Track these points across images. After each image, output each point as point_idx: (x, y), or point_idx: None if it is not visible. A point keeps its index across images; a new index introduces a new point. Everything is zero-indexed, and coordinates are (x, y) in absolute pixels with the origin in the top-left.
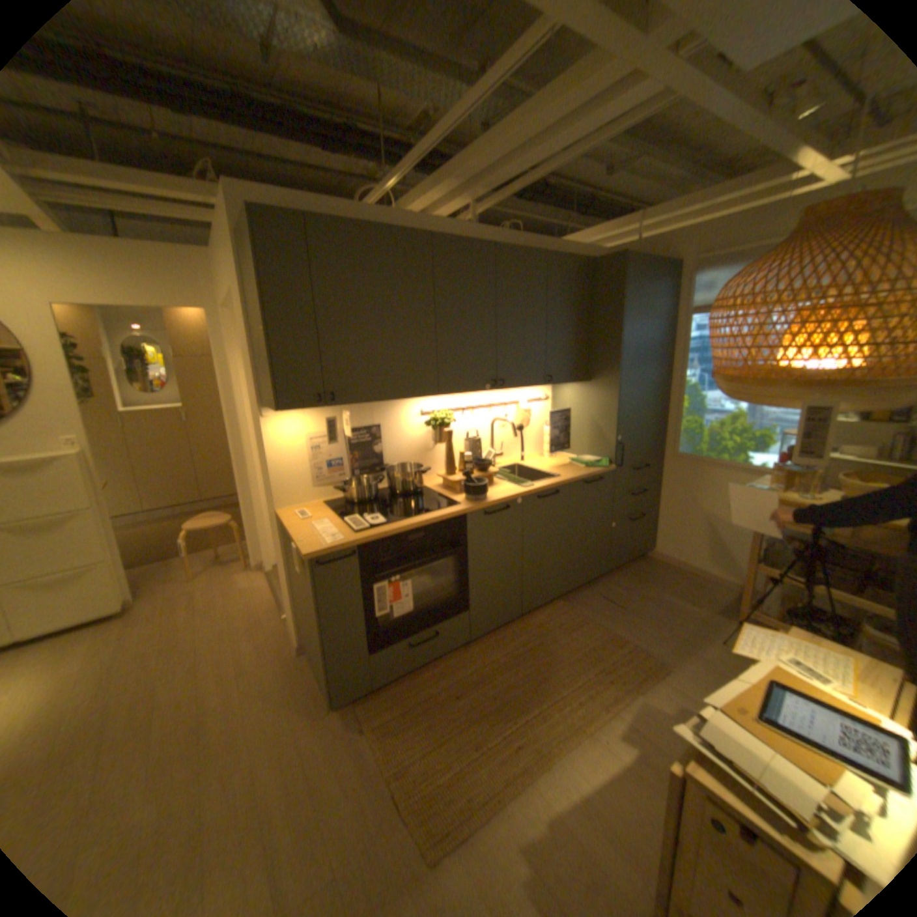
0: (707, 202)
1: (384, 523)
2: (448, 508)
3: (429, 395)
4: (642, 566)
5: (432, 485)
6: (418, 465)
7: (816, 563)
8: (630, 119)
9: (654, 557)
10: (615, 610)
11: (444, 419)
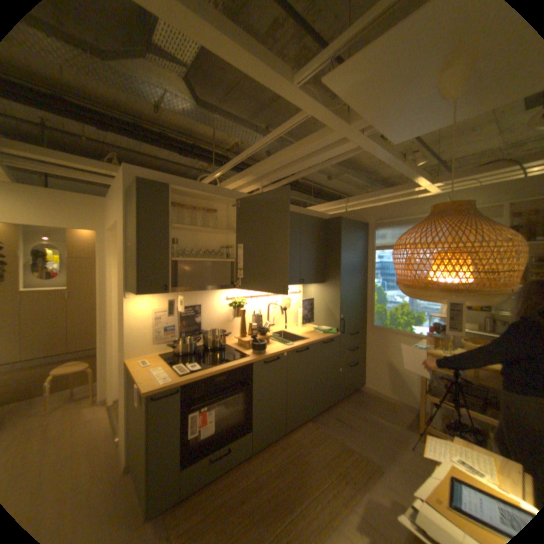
0: (379, 197)
1: (200, 369)
2: (242, 359)
3: (233, 288)
4: (358, 397)
5: (231, 344)
6: (223, 331)
7: (458, 393)
8: (342, 157)
9: (365, 391)
10: (345, 428)
11: (240, 302)
